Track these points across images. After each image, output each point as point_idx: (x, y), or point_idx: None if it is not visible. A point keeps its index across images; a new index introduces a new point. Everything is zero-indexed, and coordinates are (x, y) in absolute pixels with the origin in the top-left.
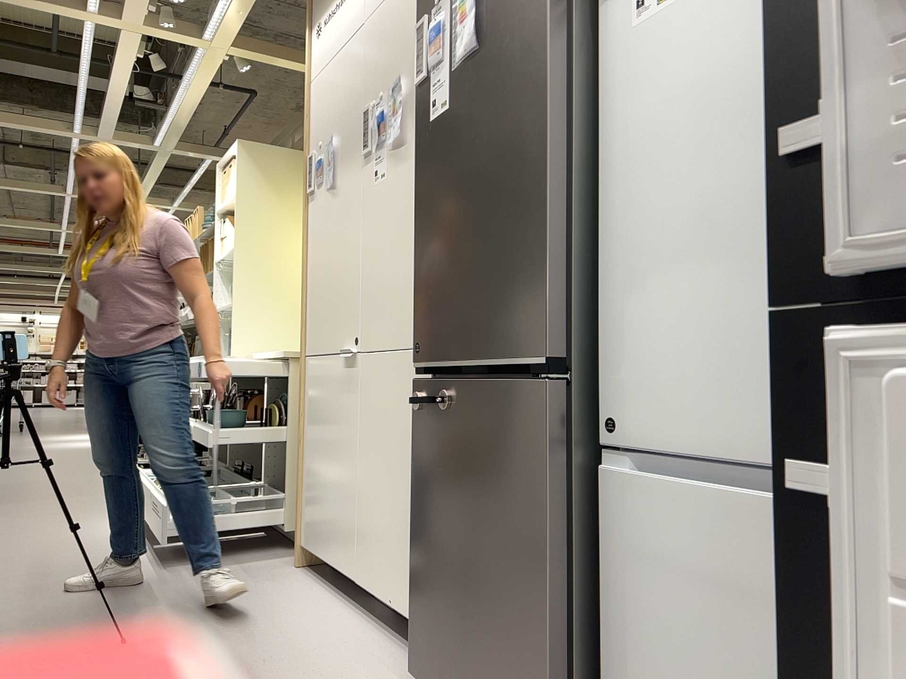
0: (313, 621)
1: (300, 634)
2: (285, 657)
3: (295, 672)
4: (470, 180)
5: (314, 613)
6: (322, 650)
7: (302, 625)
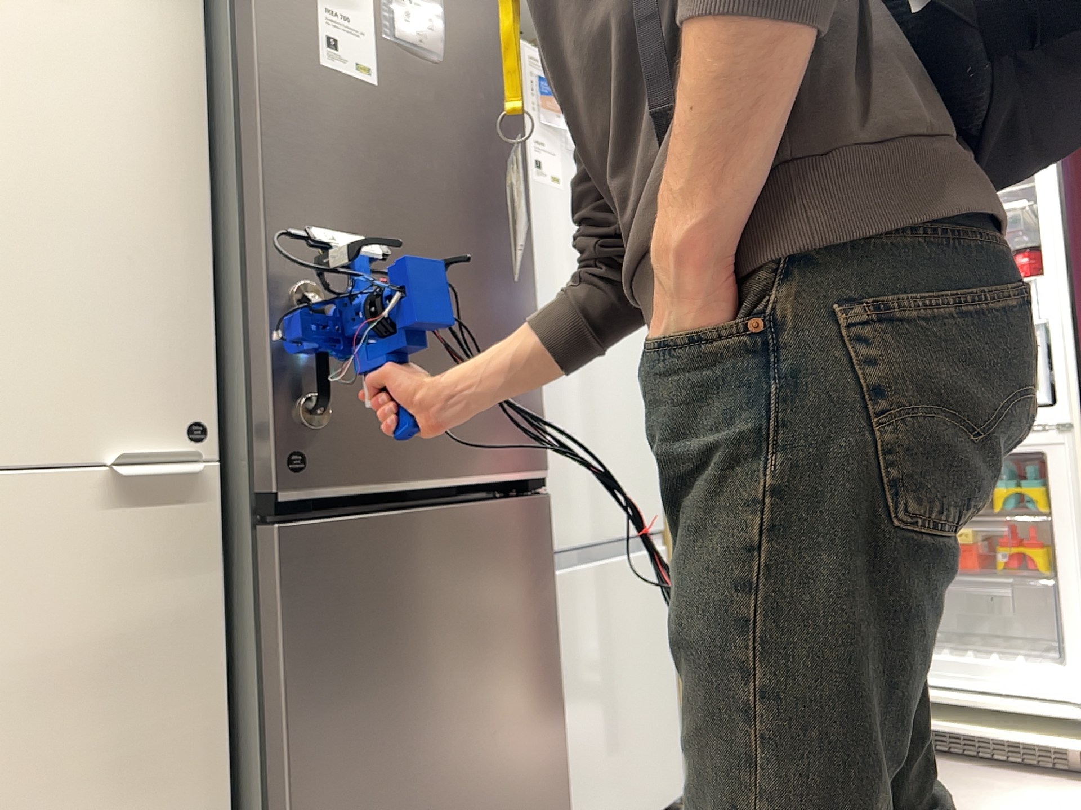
0: None
1: None
2: None
3: None
4: (430, 226)
5: None
6: None
7: None
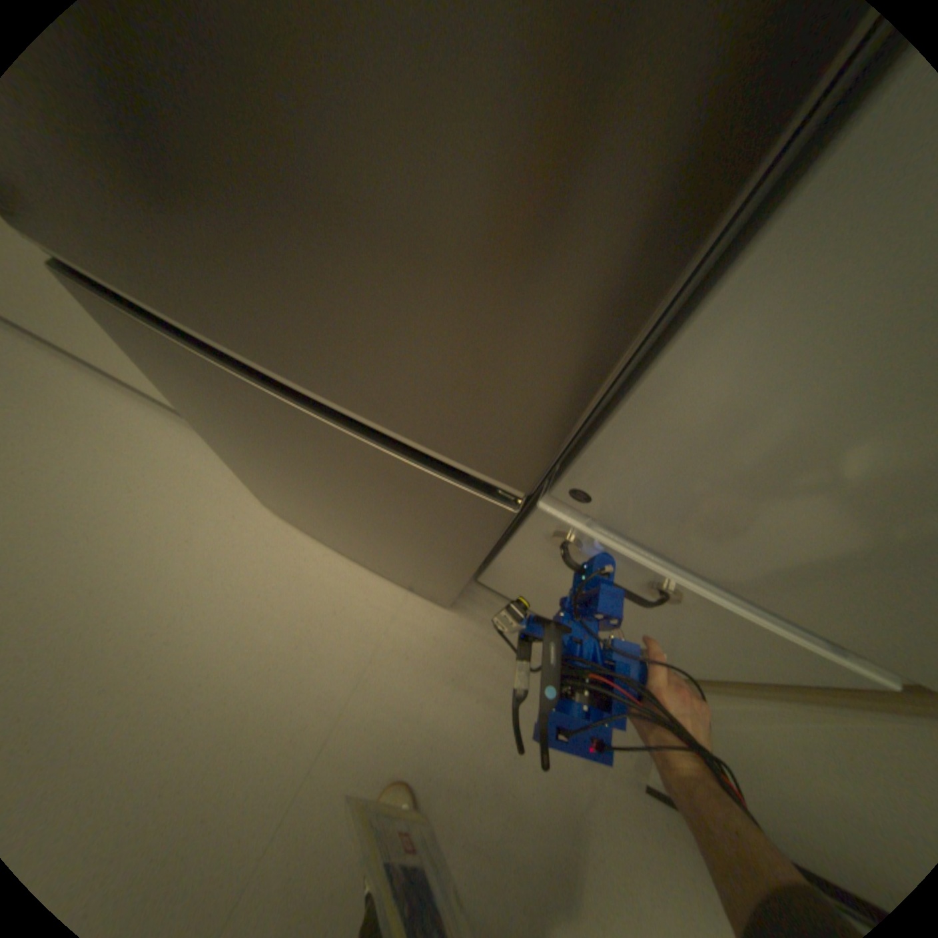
0: (81, 426)
1: (84, 458)
2: (99, 511)
3: (132, 532)
4: None
5: (71, 410)
6: (134, 479)
7: (73, 441)
